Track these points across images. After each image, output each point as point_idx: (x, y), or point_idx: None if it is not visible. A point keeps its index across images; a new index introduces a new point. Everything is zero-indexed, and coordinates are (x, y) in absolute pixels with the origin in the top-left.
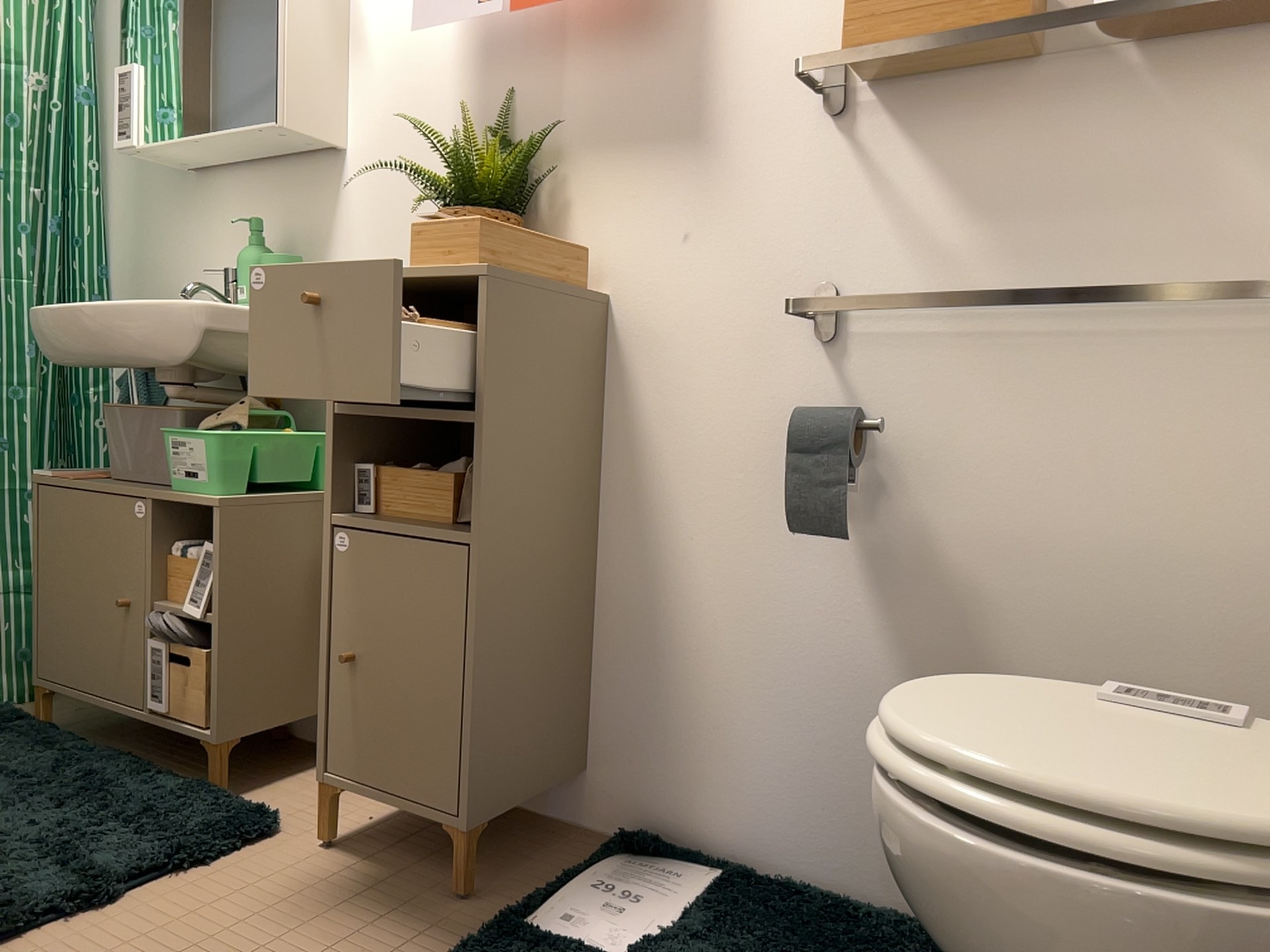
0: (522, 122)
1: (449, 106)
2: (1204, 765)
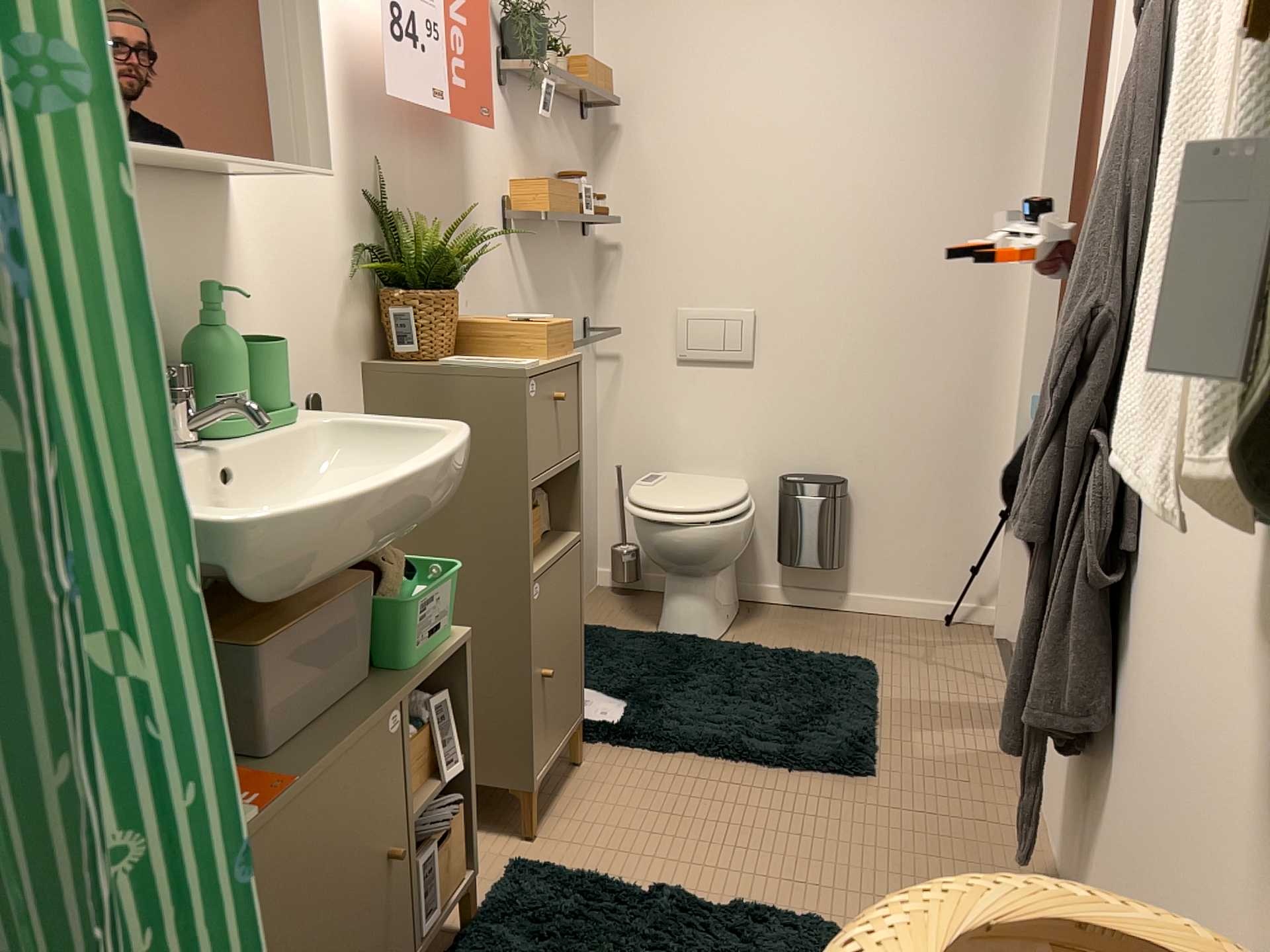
0: (392, 199)
1: (340, 163)
2: (710, 484)
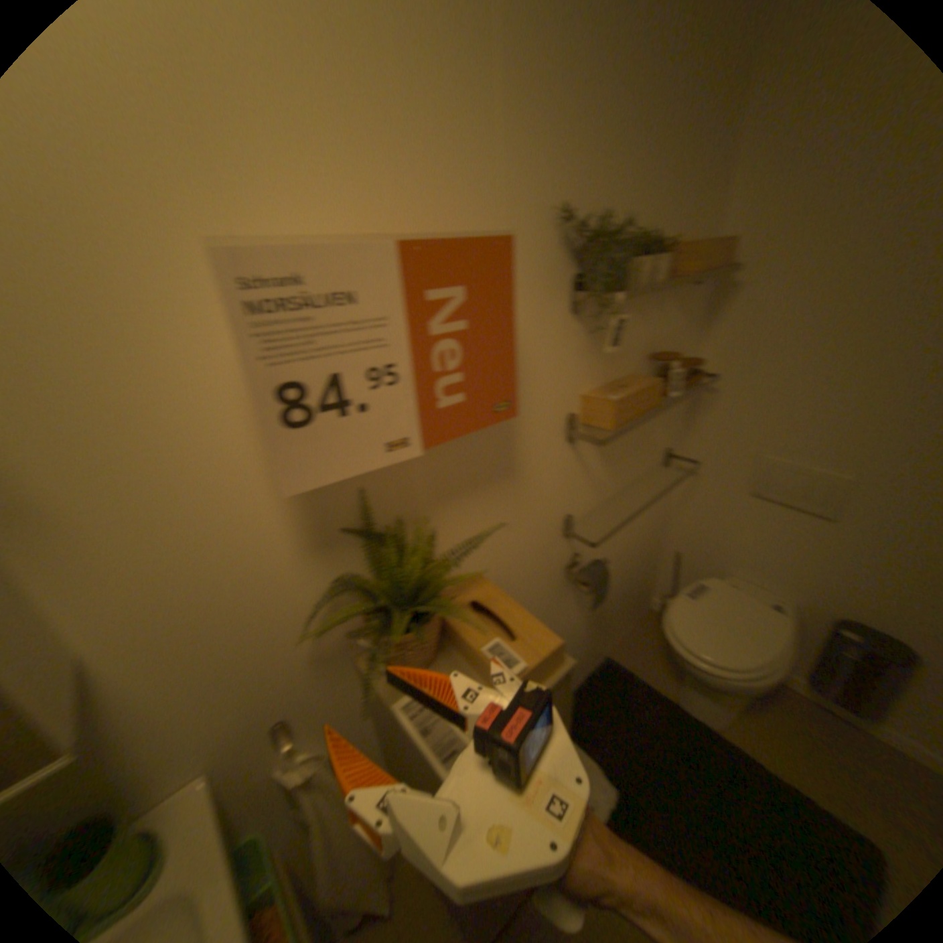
0: (379, 509)
1: (279, 526)
2: (750, 617)
